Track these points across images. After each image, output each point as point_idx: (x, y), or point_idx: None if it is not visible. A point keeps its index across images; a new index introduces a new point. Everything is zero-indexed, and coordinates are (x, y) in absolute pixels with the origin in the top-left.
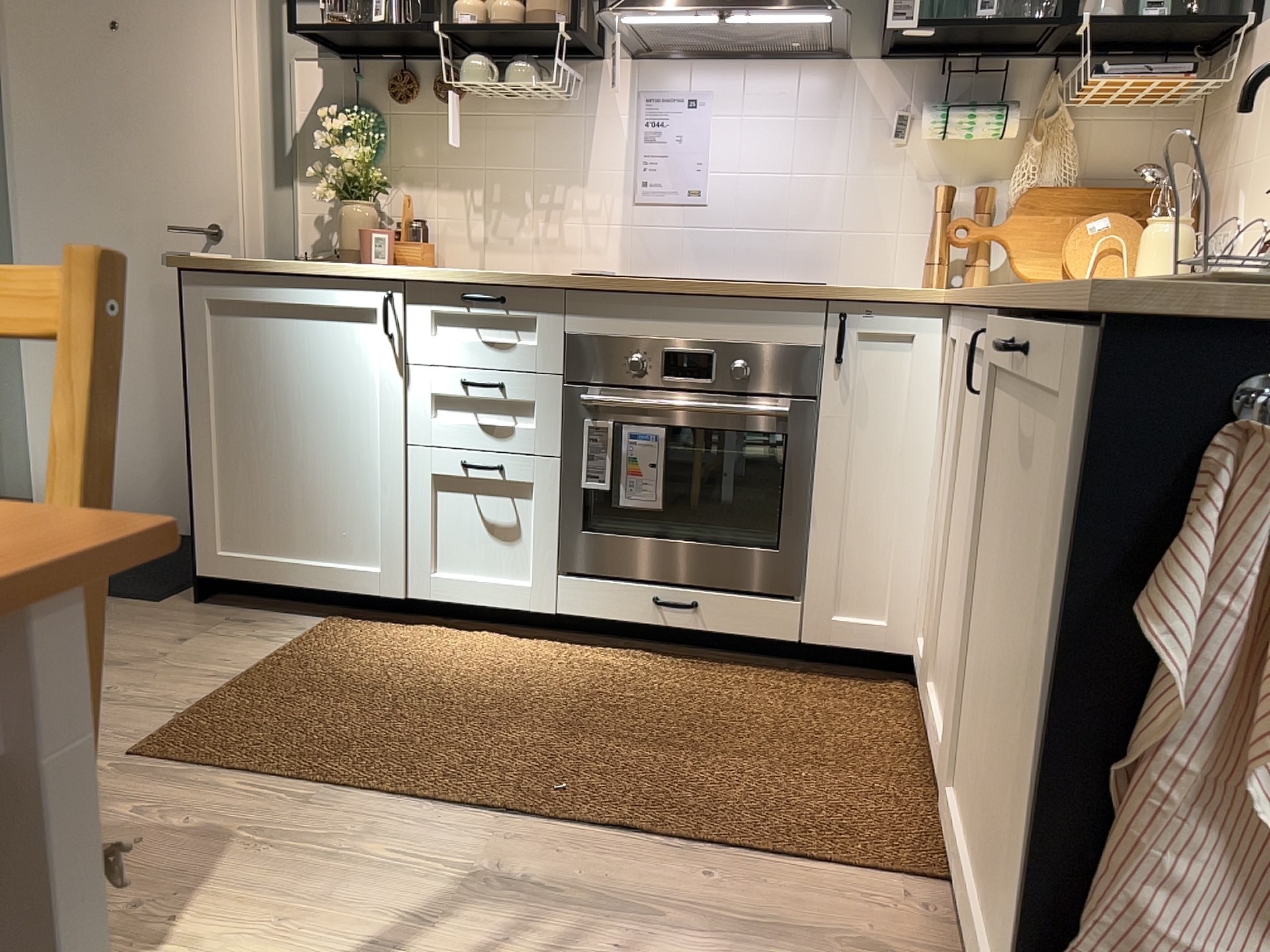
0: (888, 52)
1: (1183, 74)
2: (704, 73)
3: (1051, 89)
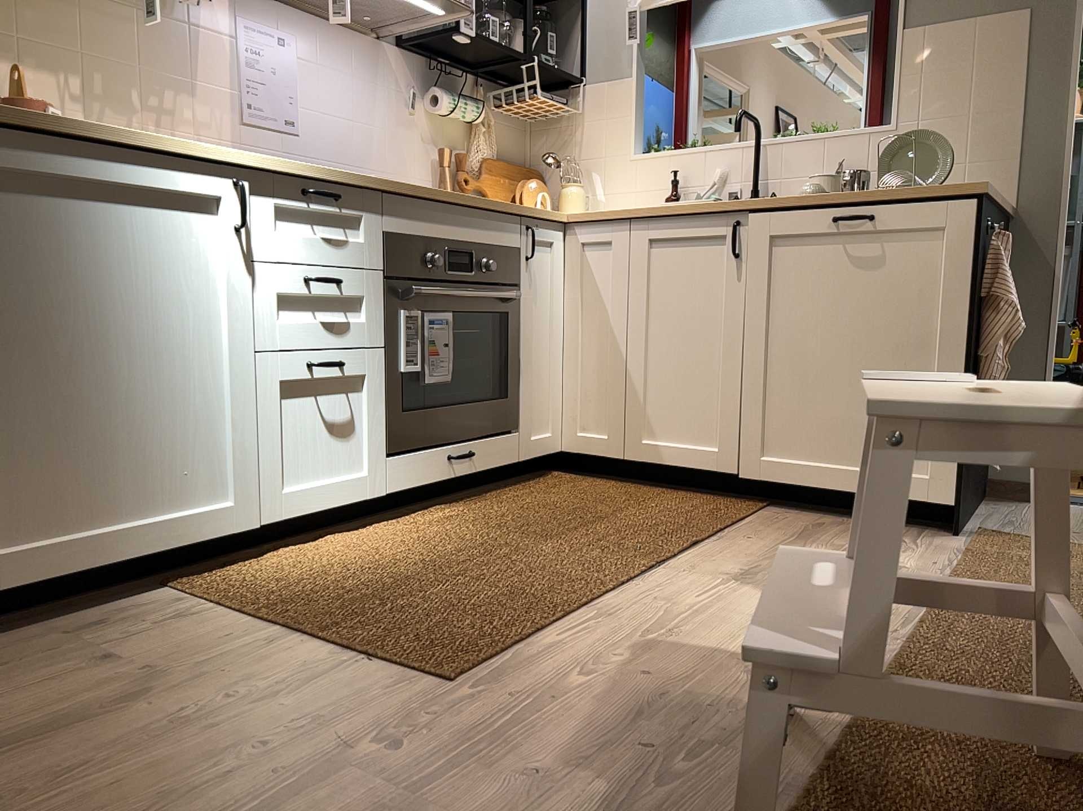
0: (409, 46)
1: (564, 103)
2: (292, 22)
3: (484, 97)
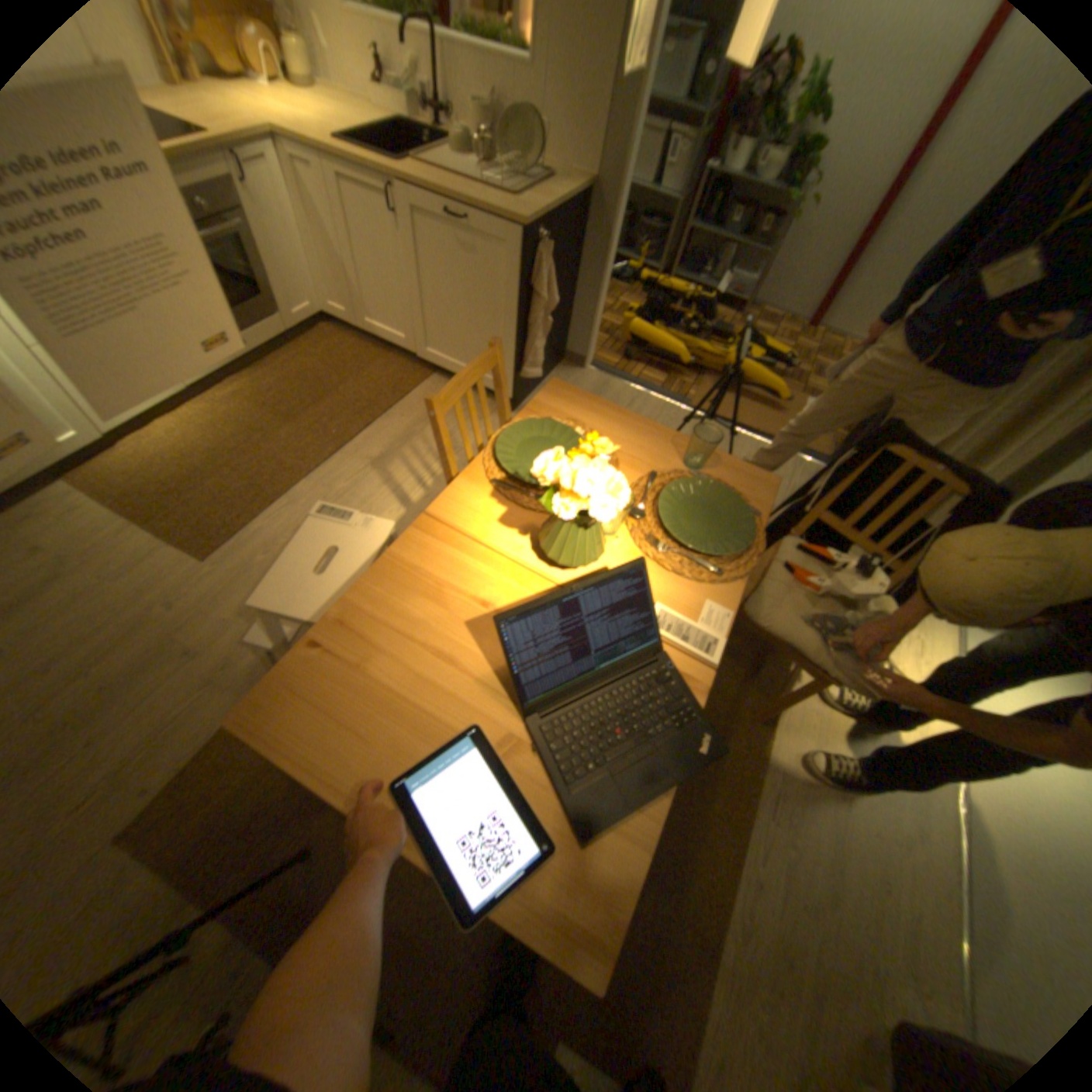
0: None
1: None
2: None
3: None
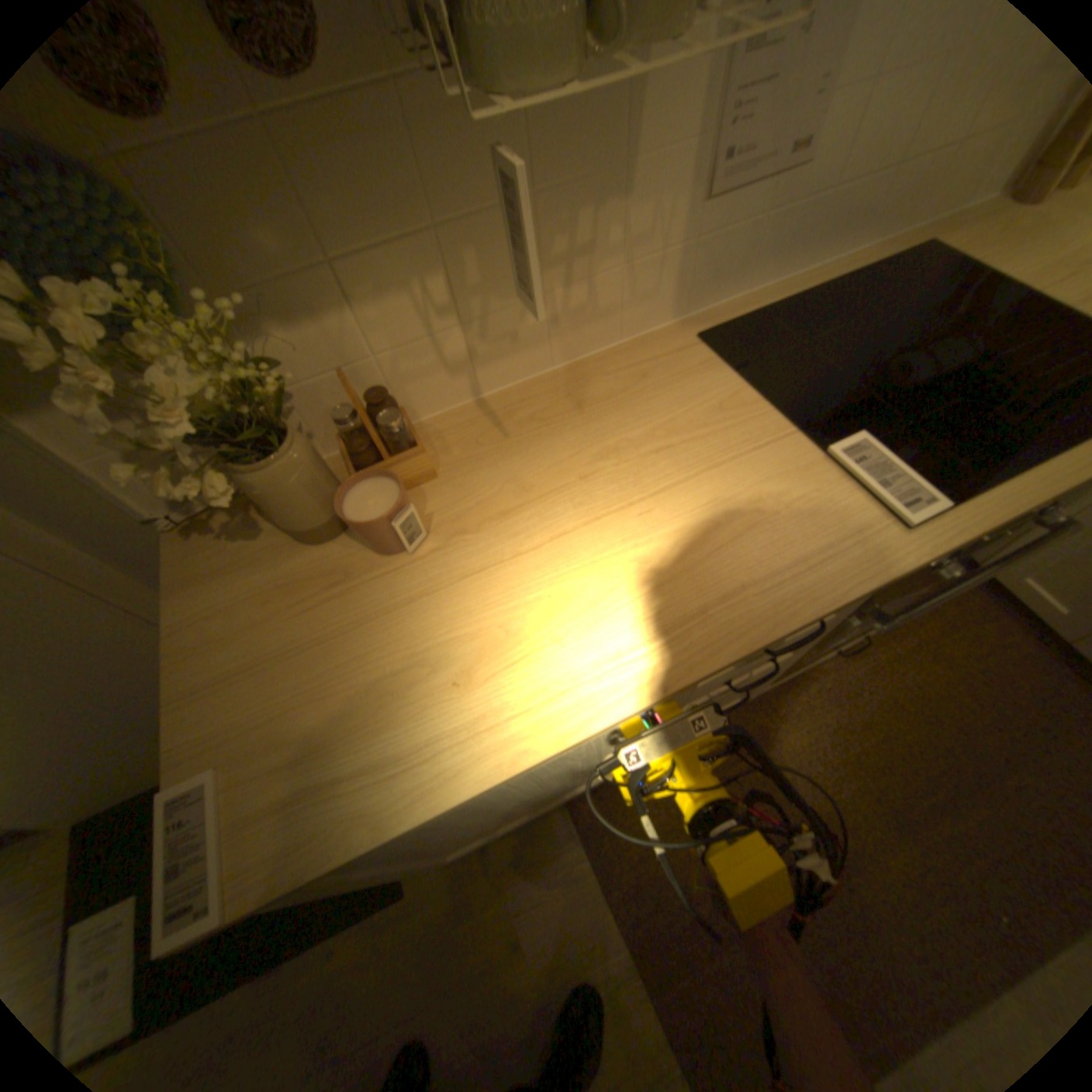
0: None
1: None
2: None
3: None
